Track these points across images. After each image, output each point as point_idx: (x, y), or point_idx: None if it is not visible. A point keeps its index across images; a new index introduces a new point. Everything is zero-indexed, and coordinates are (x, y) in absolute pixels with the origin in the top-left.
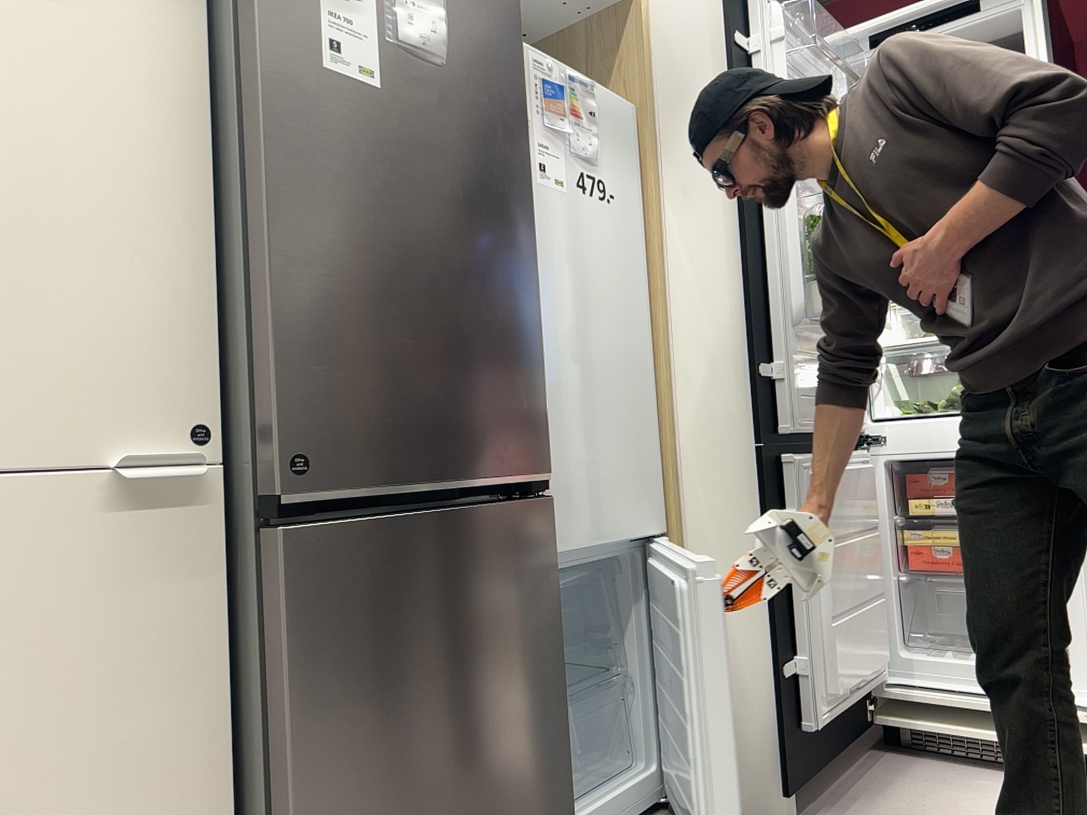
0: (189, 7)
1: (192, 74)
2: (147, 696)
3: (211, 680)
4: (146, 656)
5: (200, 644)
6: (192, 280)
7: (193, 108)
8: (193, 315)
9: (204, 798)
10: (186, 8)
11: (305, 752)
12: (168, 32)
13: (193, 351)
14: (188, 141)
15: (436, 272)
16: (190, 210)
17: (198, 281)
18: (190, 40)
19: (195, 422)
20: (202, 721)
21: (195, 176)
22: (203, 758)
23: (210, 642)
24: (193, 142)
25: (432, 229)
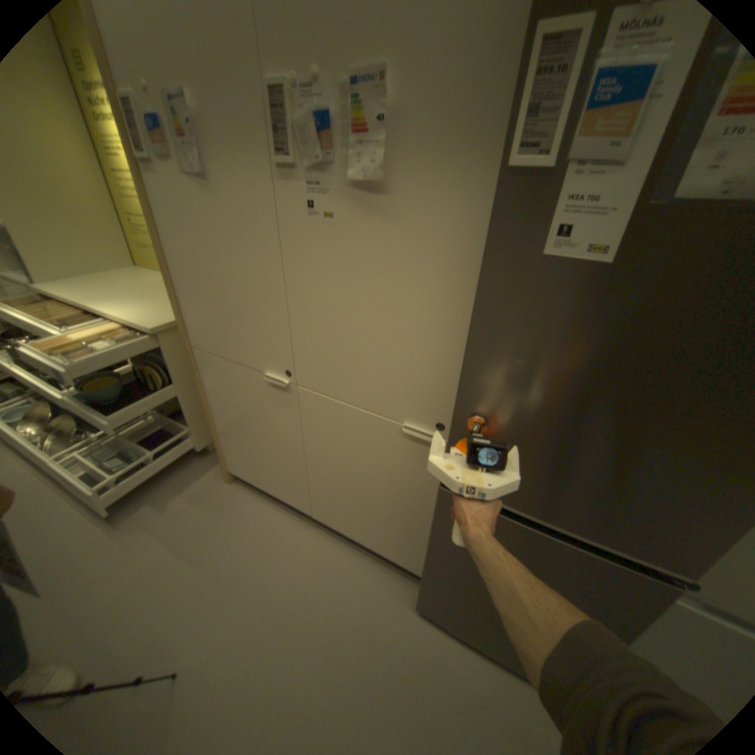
0: (486, 191)
1: (476, 243)
2: (409, 488)
3: (431, 498)
4: (410, 478)
5: (429, 487)
6: (452, 362)
7: (472, 267)
8: (449, 378)
9: (422, 522)
10: (483, 192)
11: (436, 549)
12: (466, 217)
13: (446, 393)
14: (465, 289)
15: (615, 416)
16: (458, 328)
17: (455, 363)
18: (481, 218)
19: (441, 420)
20: (425, 505)
21: (464, 309)
22: (424, 514)
23: (432, 488)
24: (468, 289)
25: (631, 385)
